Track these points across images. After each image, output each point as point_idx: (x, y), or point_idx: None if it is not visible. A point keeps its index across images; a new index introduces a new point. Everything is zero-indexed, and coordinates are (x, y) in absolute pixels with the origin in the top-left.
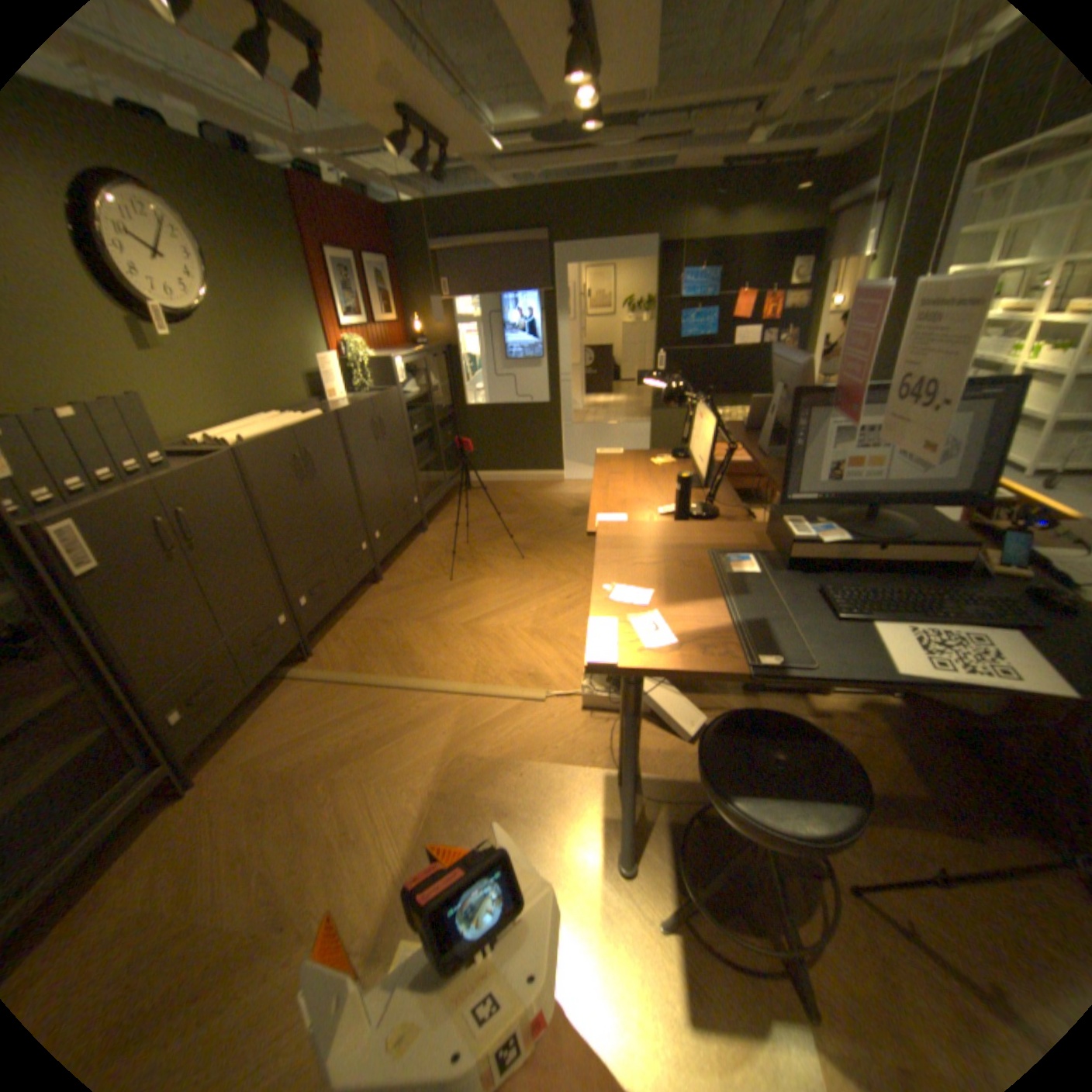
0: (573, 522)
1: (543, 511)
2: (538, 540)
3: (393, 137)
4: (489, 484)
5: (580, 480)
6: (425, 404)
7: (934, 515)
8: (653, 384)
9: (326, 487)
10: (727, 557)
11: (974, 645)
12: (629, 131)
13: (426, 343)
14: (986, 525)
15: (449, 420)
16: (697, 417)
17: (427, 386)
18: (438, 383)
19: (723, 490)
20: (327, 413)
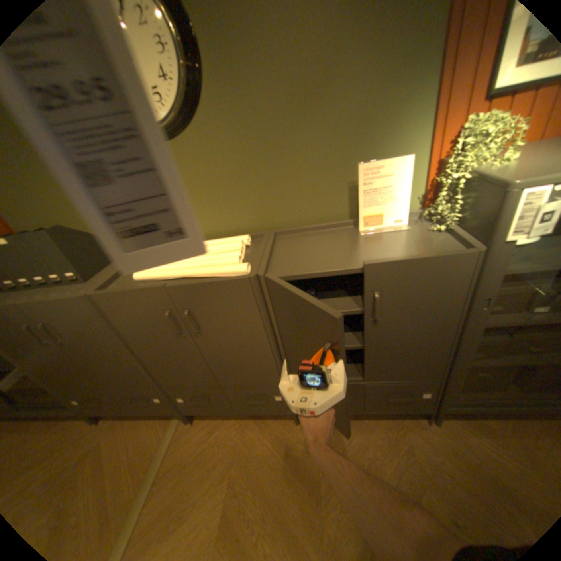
0: None
1: None
2: None
3: None
4: None
5: None
6: None
7: None
8: None
9: (217, 345)
10: None
11: None
12: None
13: None
14: None
15: None
16: None
17: None
18: None
19: None
20: (240, 275)
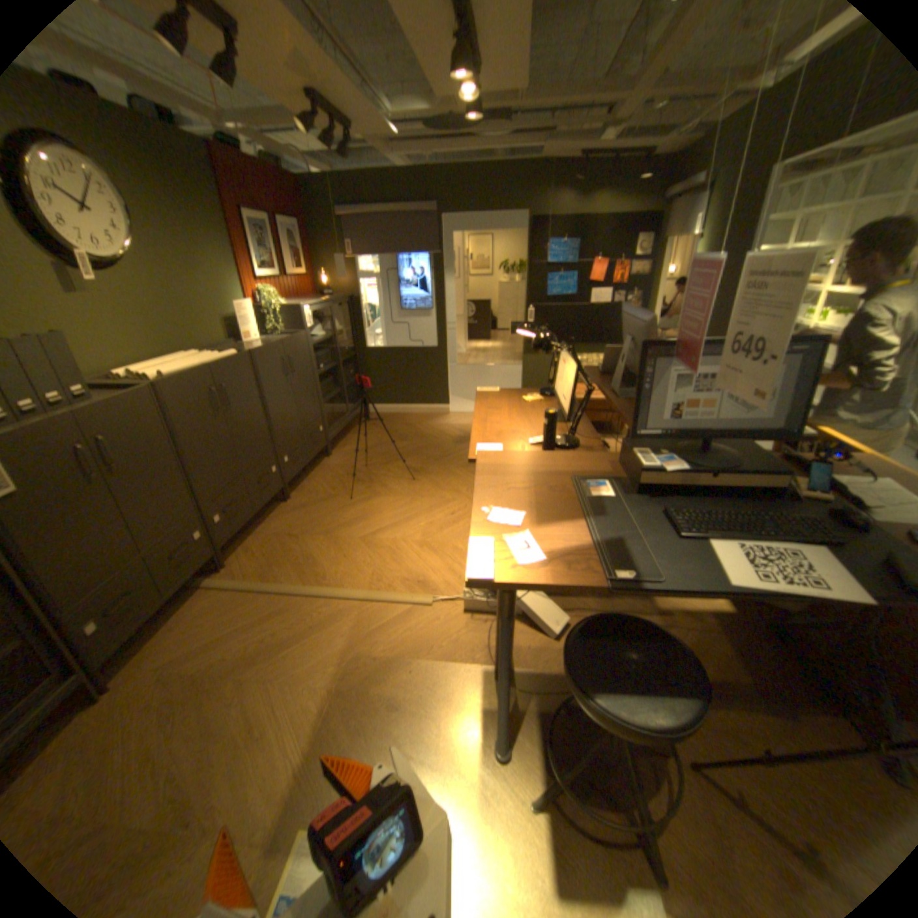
0: (457, 448)
1: (431, 439)
2: (427, 464)
3: (303, 117)
4: (385, 415)
5: (463, 413)
6: (330, 346)
7: (754, 448)
8: (524, 334)
9: (239, 417)
10: (587, 482)
11: (790, 559)
12: (504, 124)
13: (331, 294)
14: (795, 456)
15: (351, 360)
16: (561, 362)
17: (332, 330)
18: (341, 328)
19: (582, 424)
20: (241, 353)
